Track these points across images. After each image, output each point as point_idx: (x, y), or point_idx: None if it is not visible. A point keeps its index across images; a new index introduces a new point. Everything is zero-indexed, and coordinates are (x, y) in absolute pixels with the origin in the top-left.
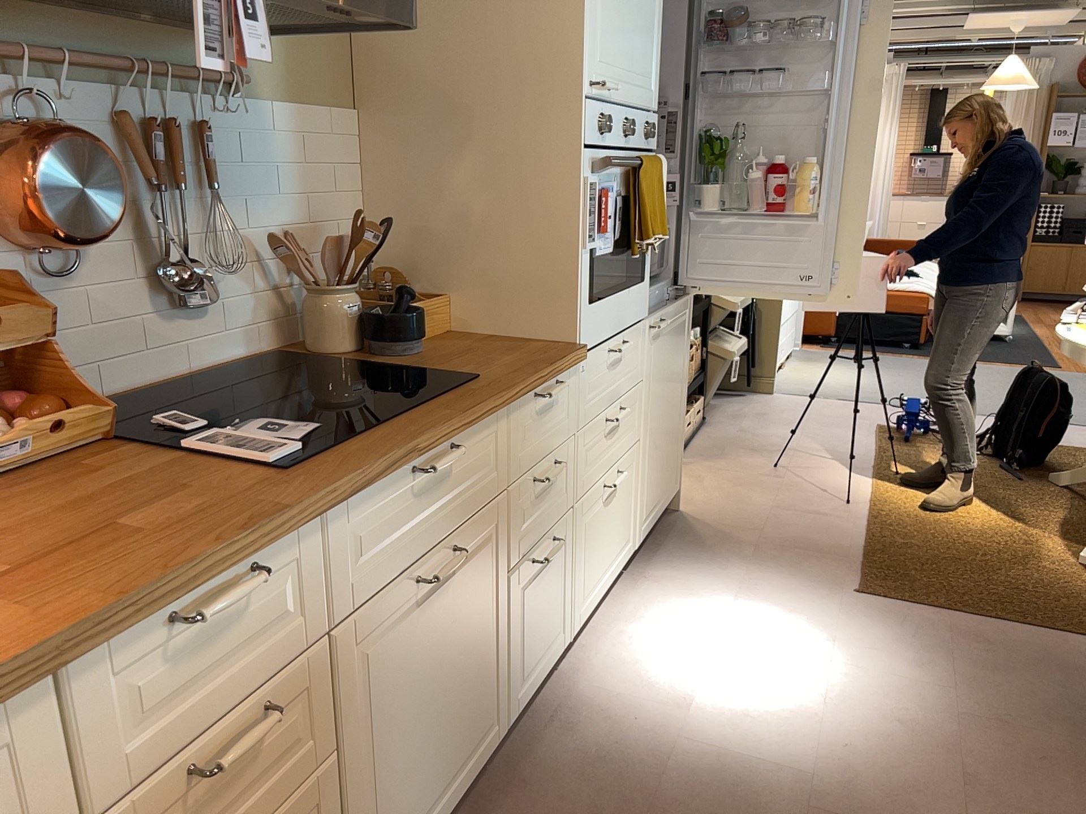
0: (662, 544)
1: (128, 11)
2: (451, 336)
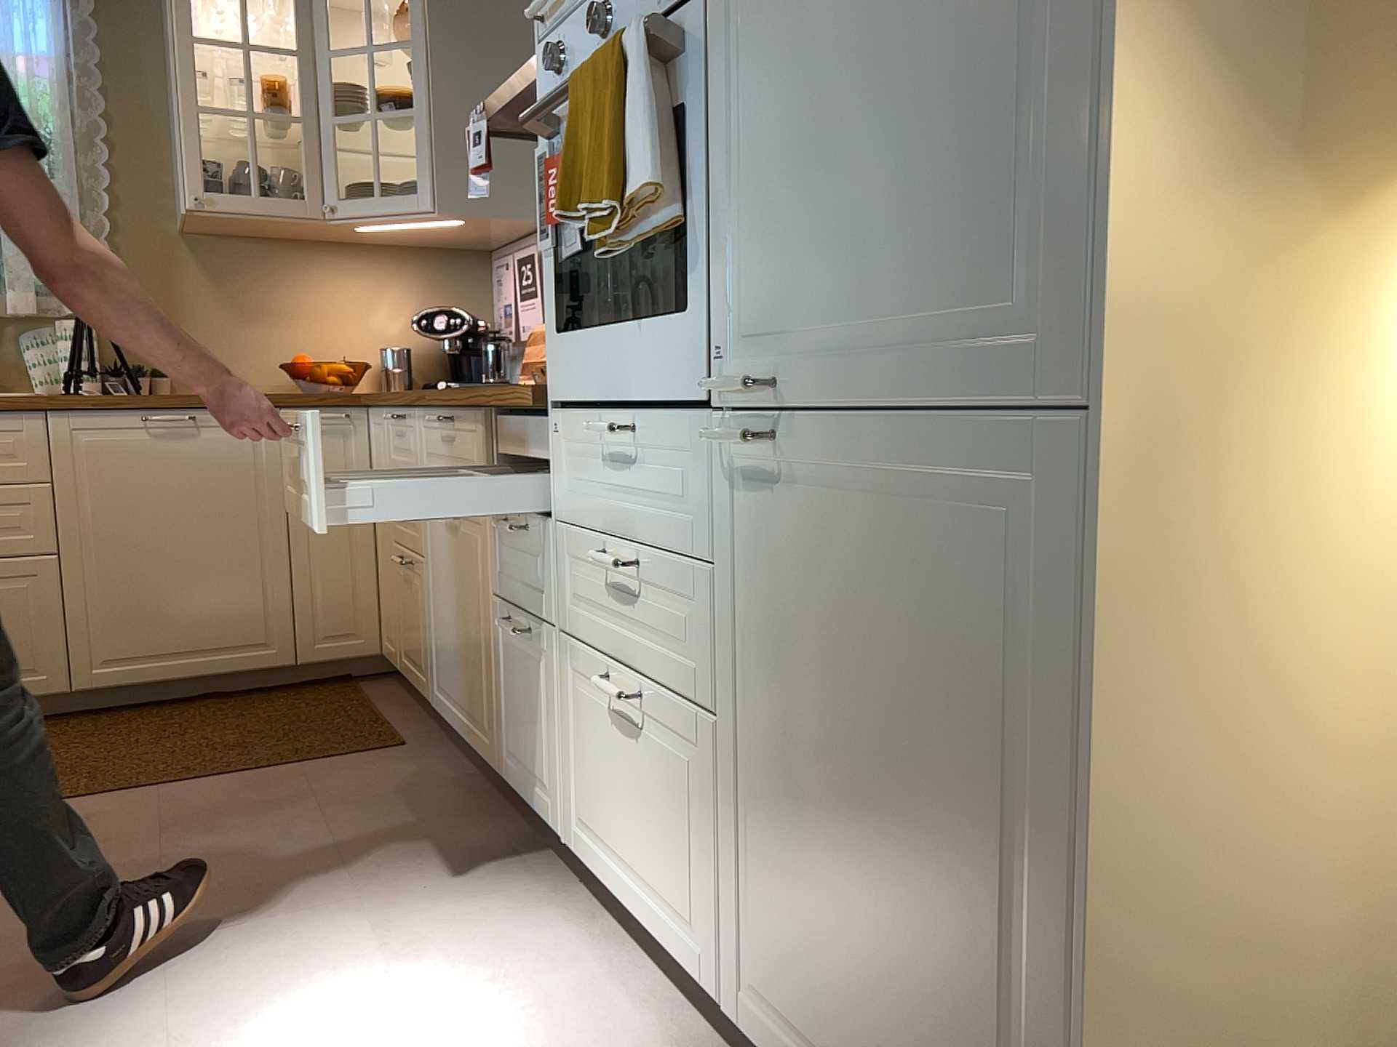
0: None
1: None
2: None
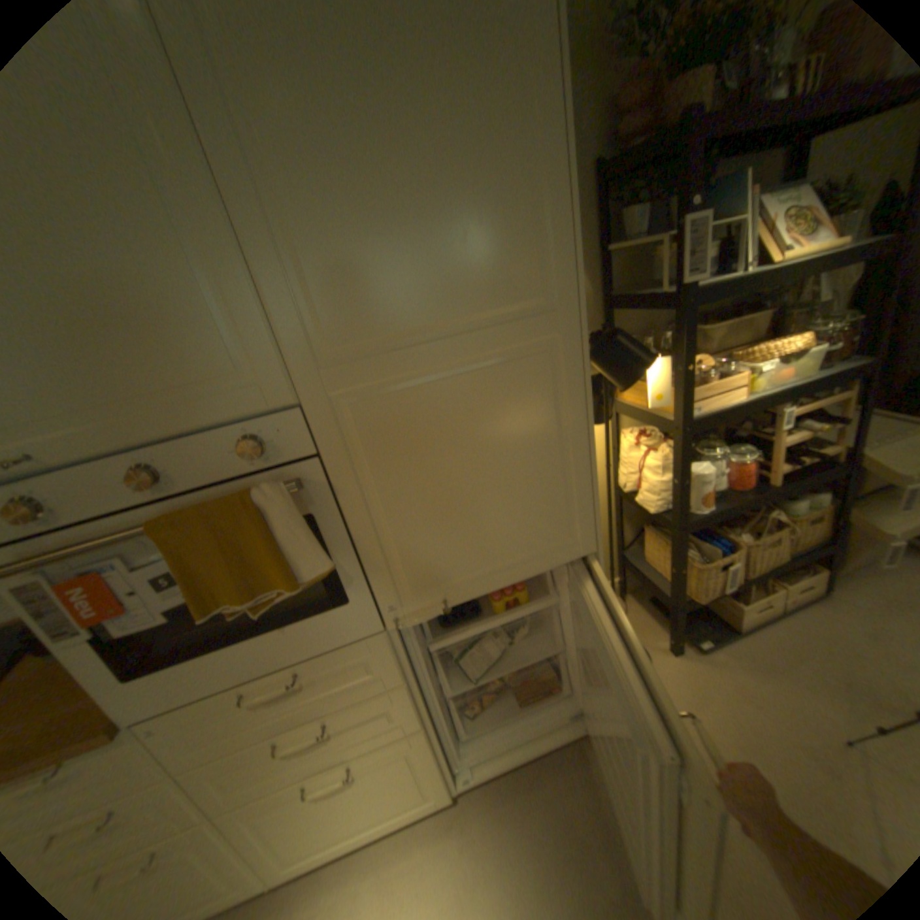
0: (535, 790)
1: None
2: None
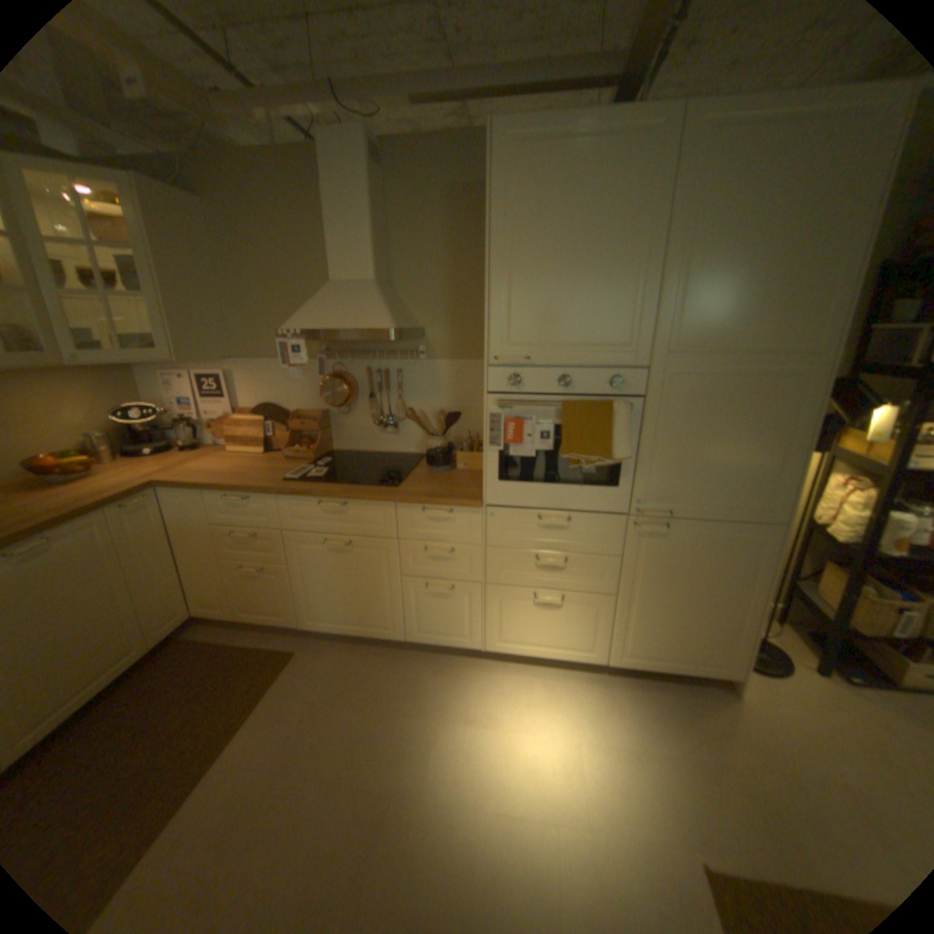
0: (668, 694)
1: (370, 336)
2: (478, 474)
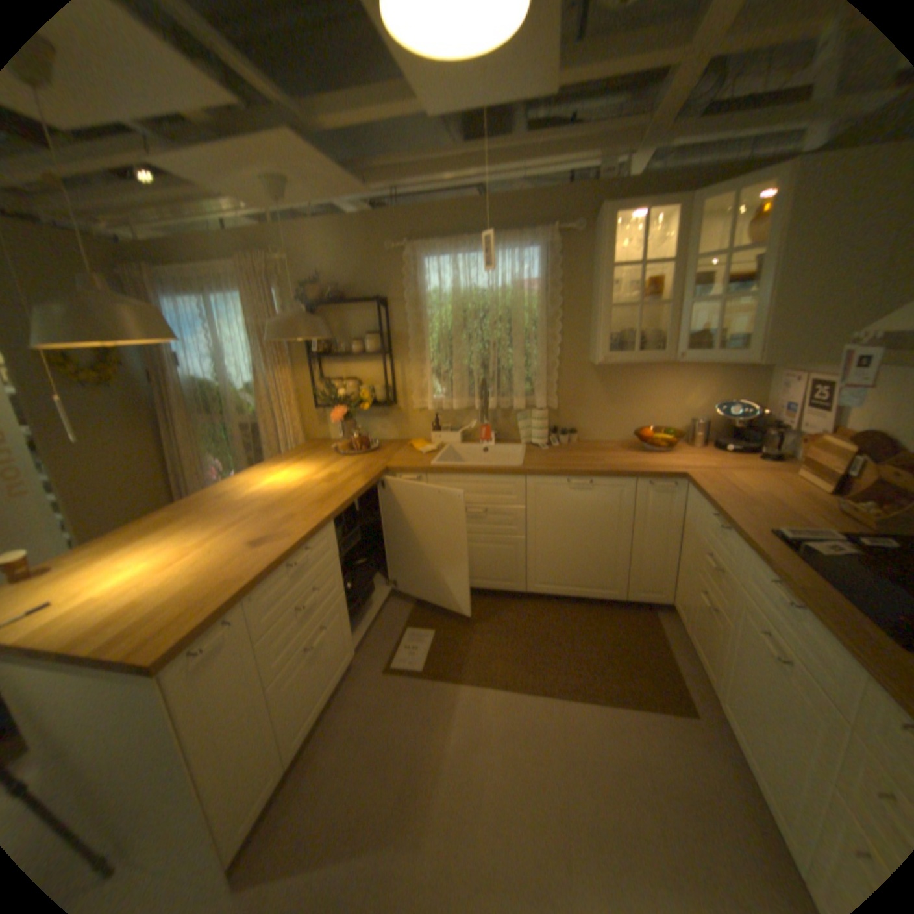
0: None
1: None
2: None
